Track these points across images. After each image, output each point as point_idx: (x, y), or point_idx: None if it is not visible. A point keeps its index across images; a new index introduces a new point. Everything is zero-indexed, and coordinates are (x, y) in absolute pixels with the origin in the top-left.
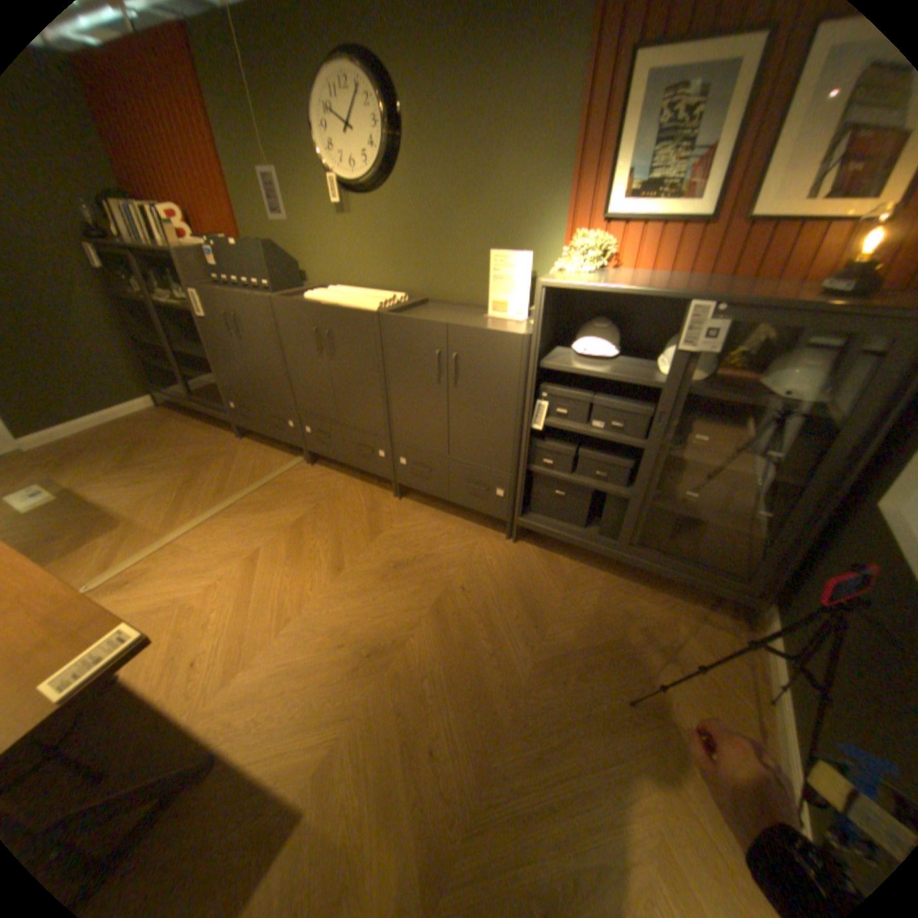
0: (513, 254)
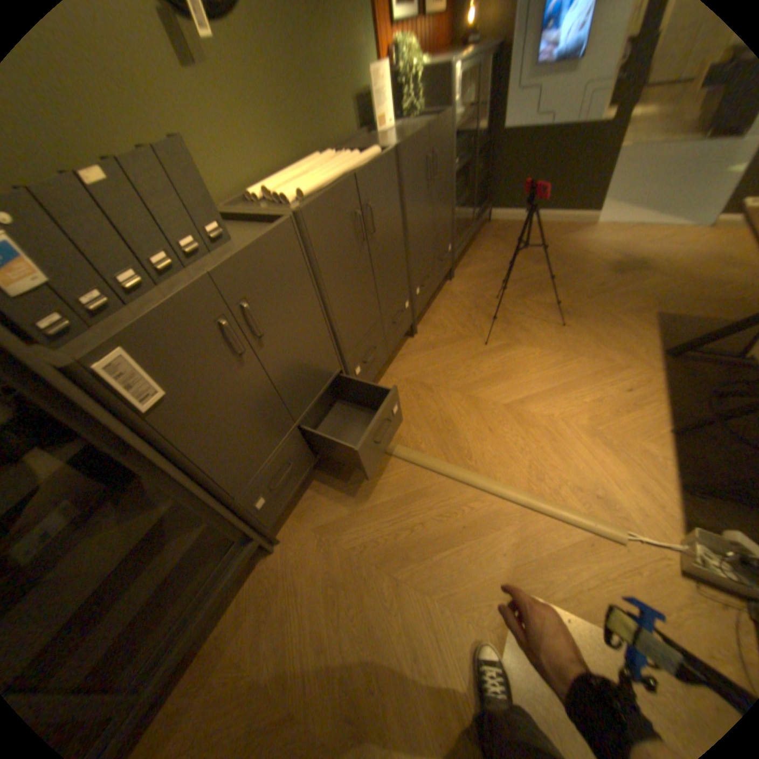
0: (381, 65)
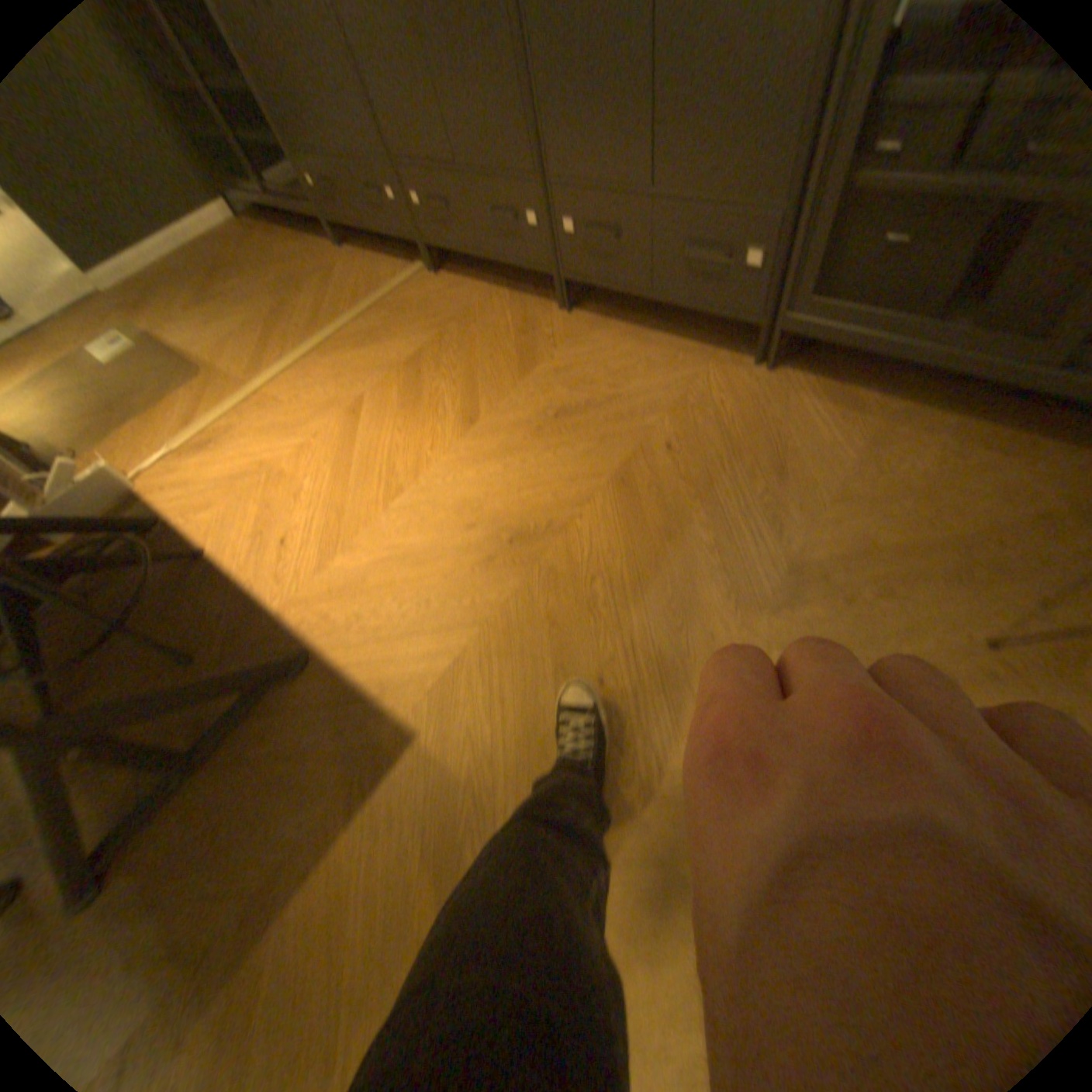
0: None
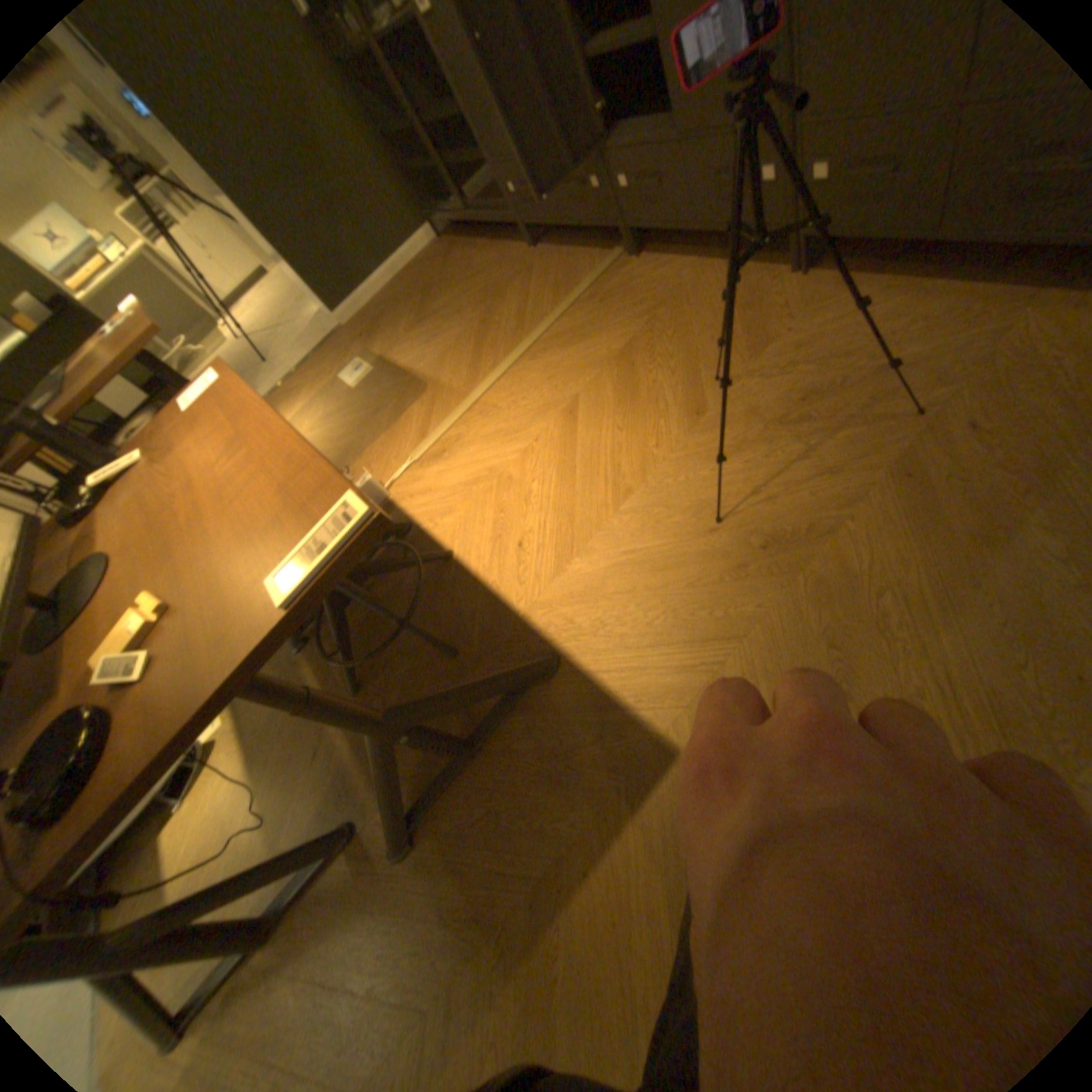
0: None
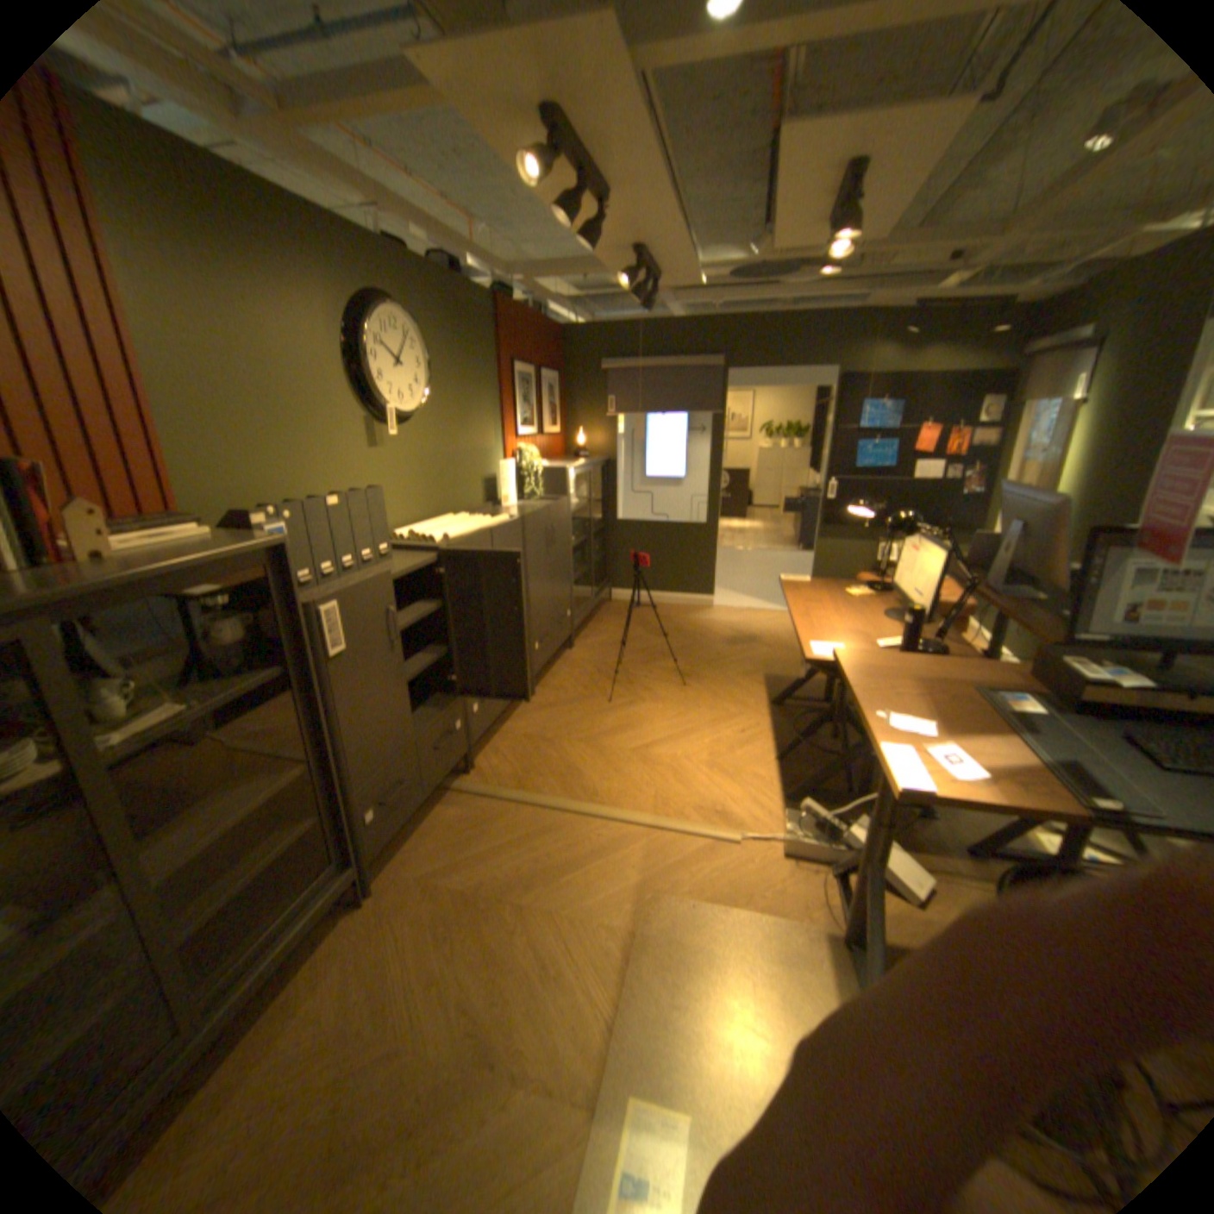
0: (508, 461)
